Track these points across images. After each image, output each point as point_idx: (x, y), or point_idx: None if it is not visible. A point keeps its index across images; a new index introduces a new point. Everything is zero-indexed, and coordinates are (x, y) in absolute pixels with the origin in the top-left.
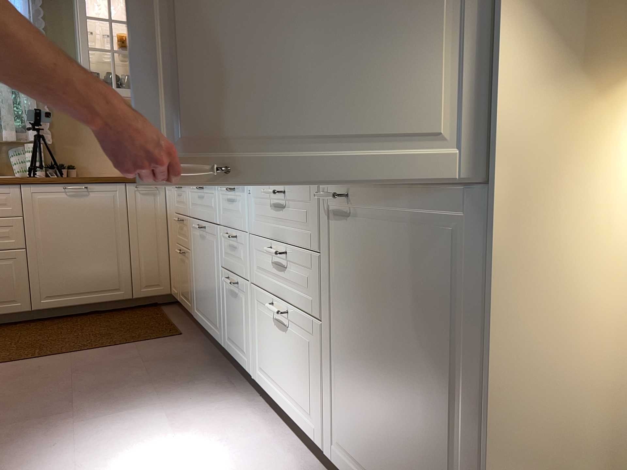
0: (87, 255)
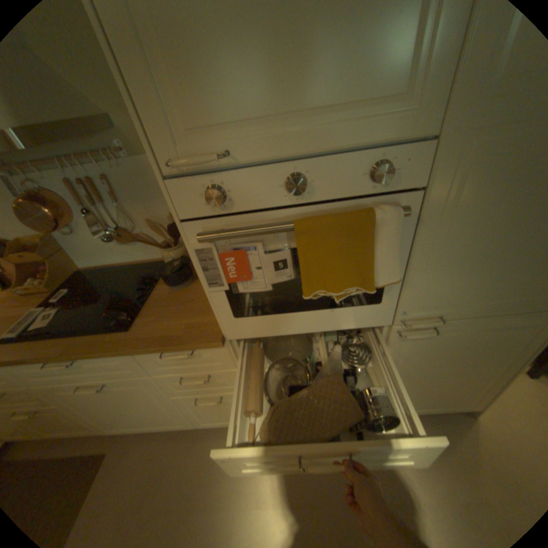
0: None
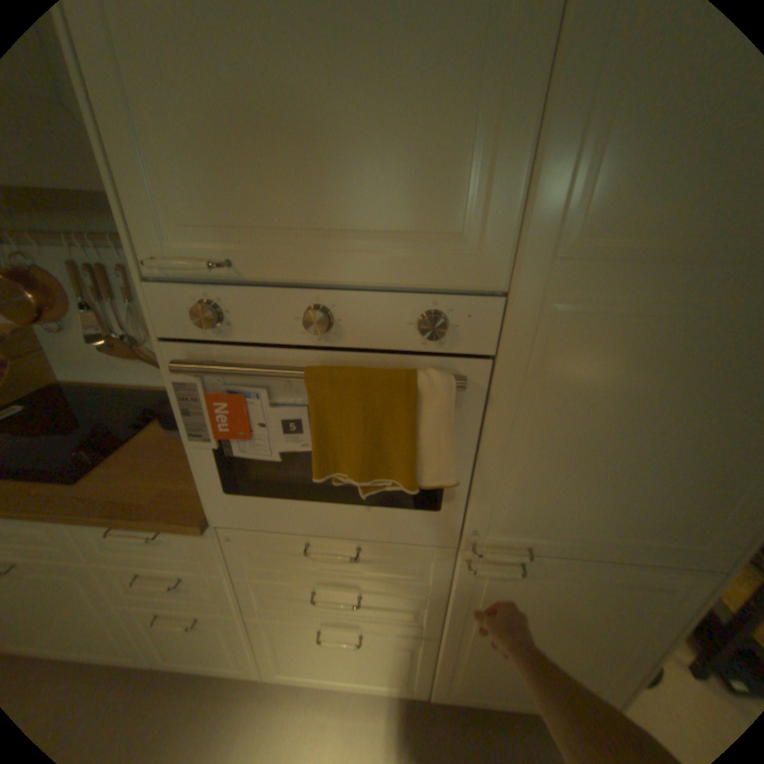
0: None
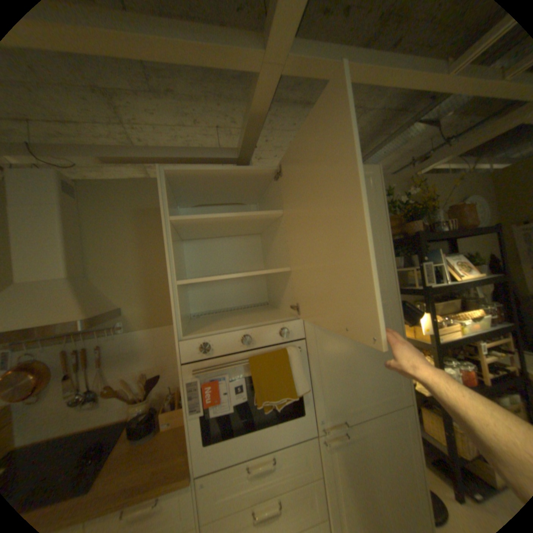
0: None
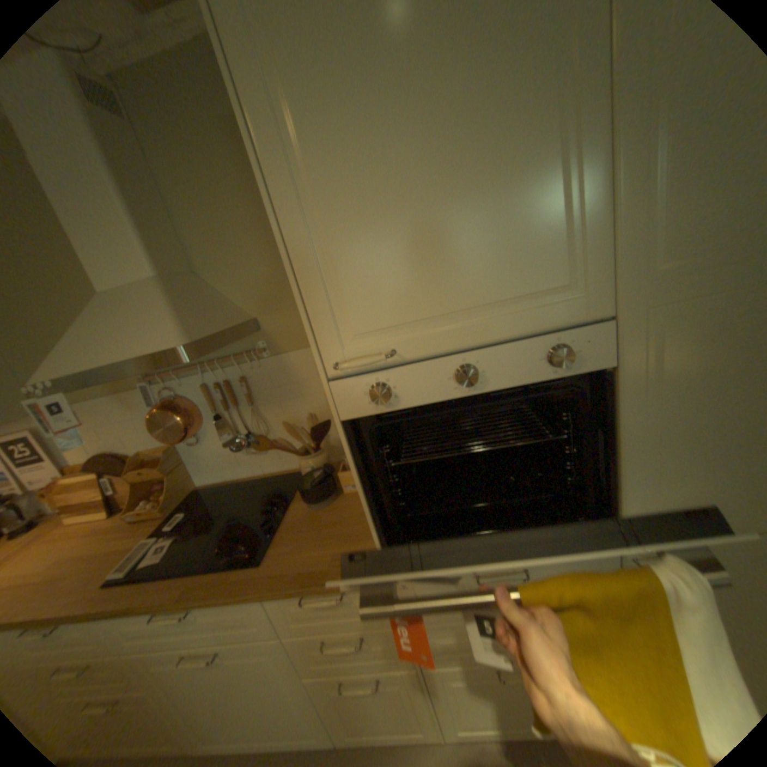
0: None
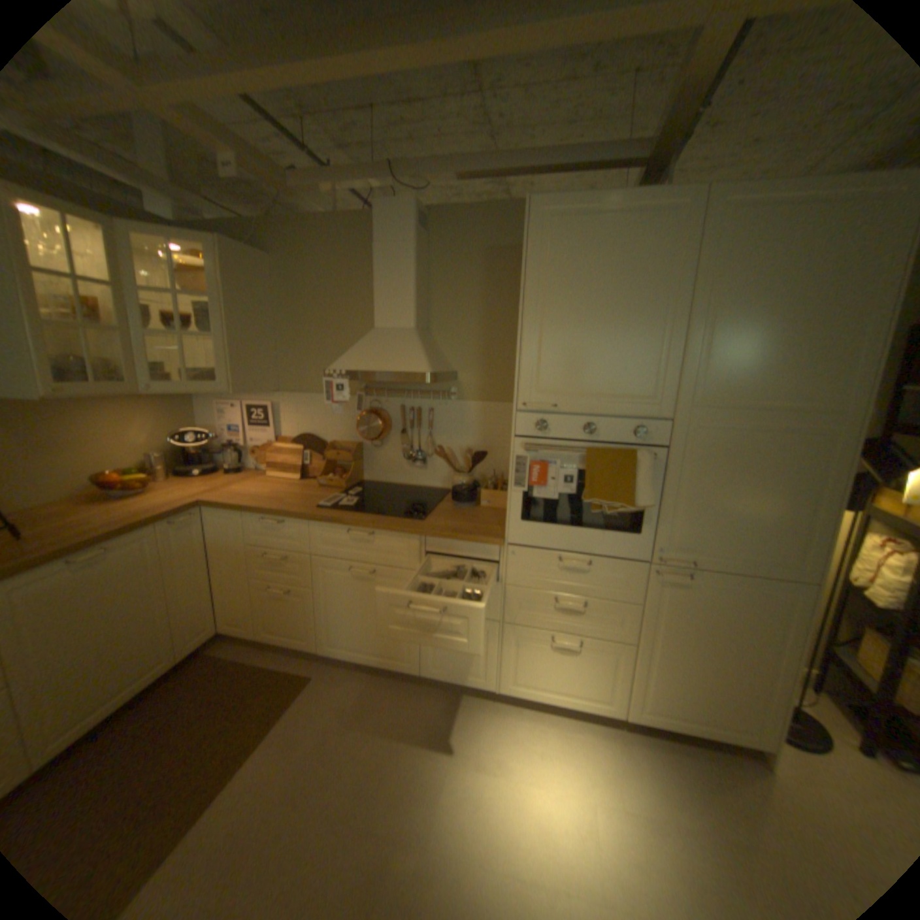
0: (113, 642)
